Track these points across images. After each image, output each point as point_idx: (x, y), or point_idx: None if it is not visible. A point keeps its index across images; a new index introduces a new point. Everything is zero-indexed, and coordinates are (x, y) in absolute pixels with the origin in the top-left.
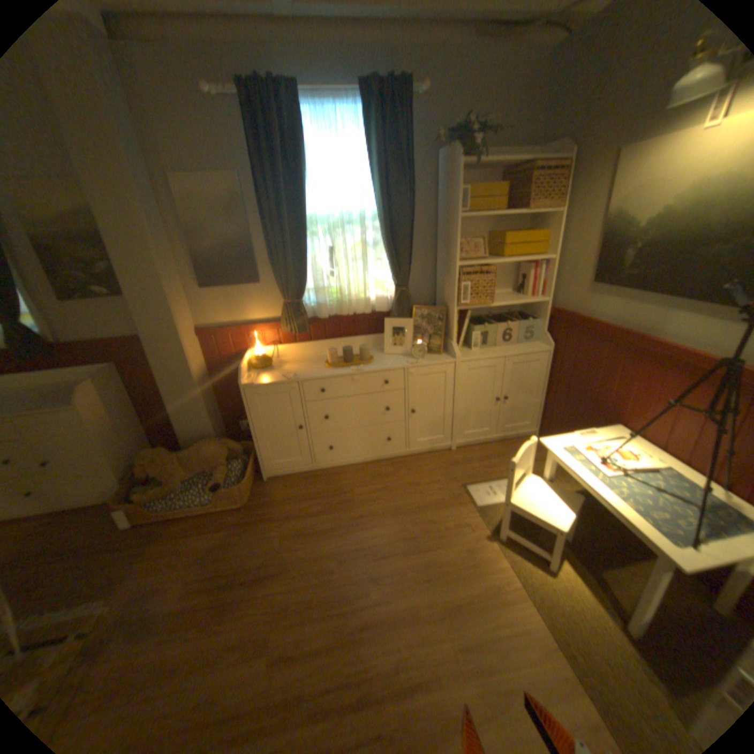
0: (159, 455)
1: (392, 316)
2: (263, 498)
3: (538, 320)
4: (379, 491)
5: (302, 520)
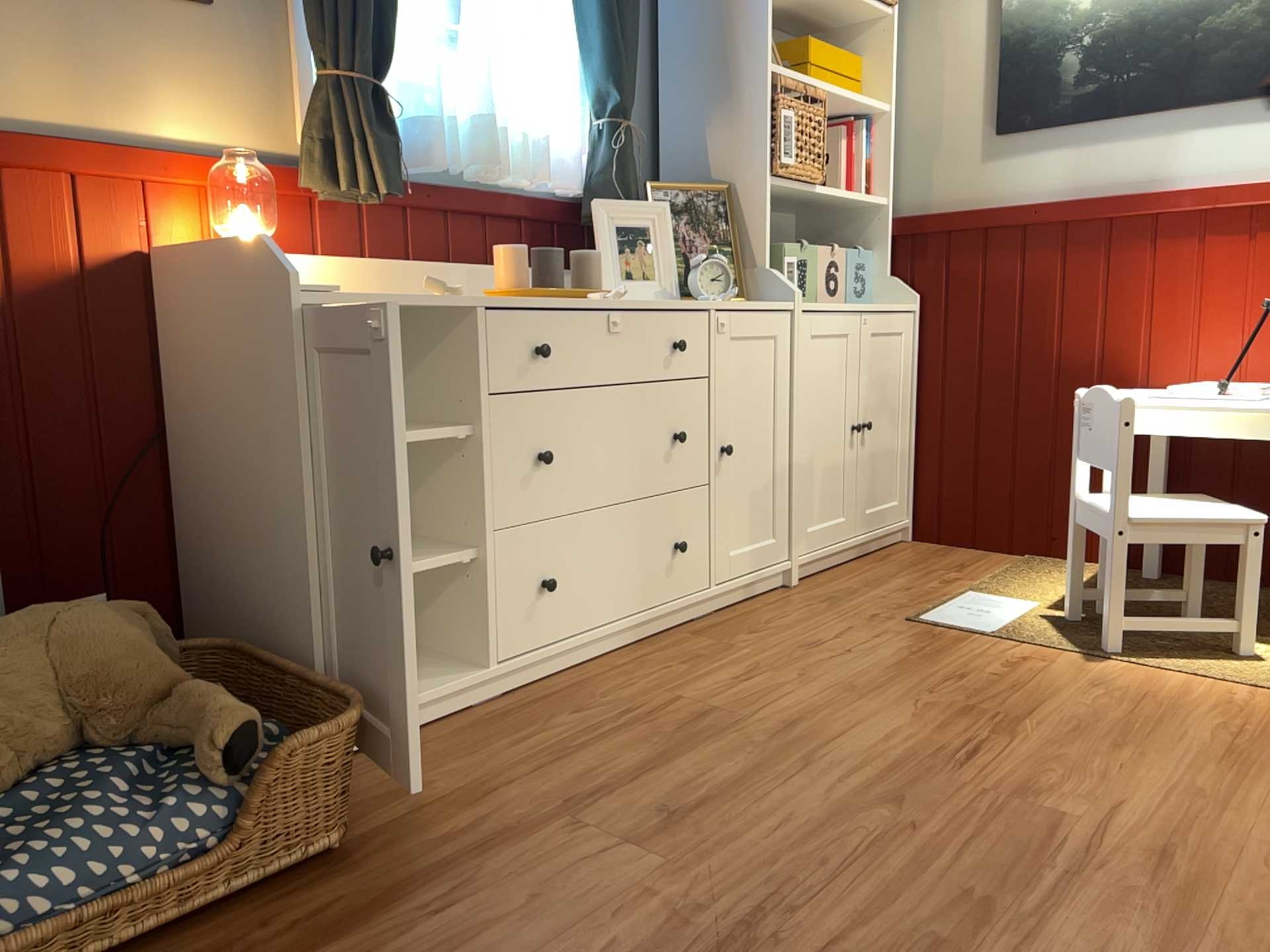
0: None
1: (601, 201)
2: (388, 804)
3: (864, 253)
4: (744, 676)
5: (625, 786)
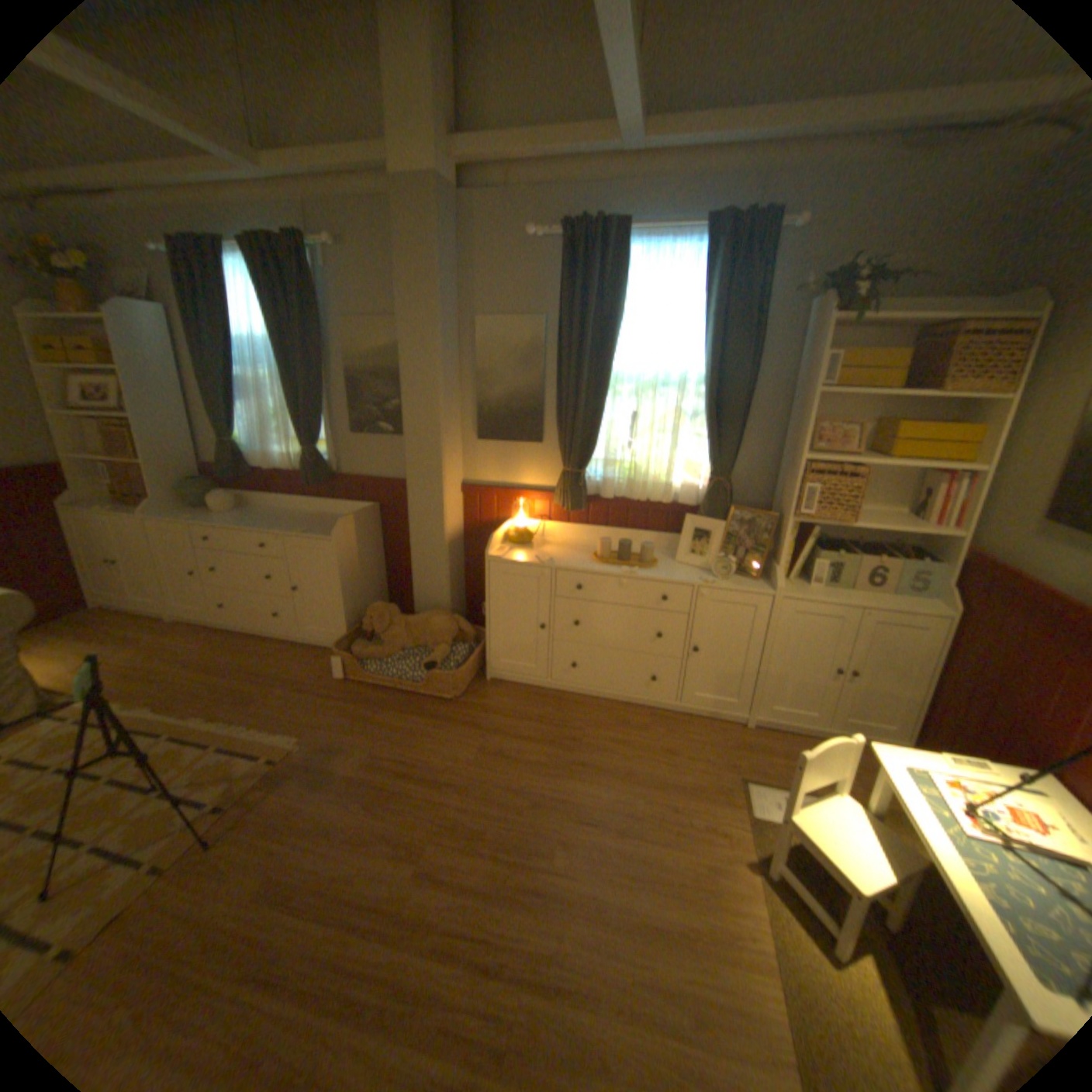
0: (390, 611)
1: (700, 513)
2: (479, 699)
3: (943, 564)
4: (619, 742)
5: (512, 739)
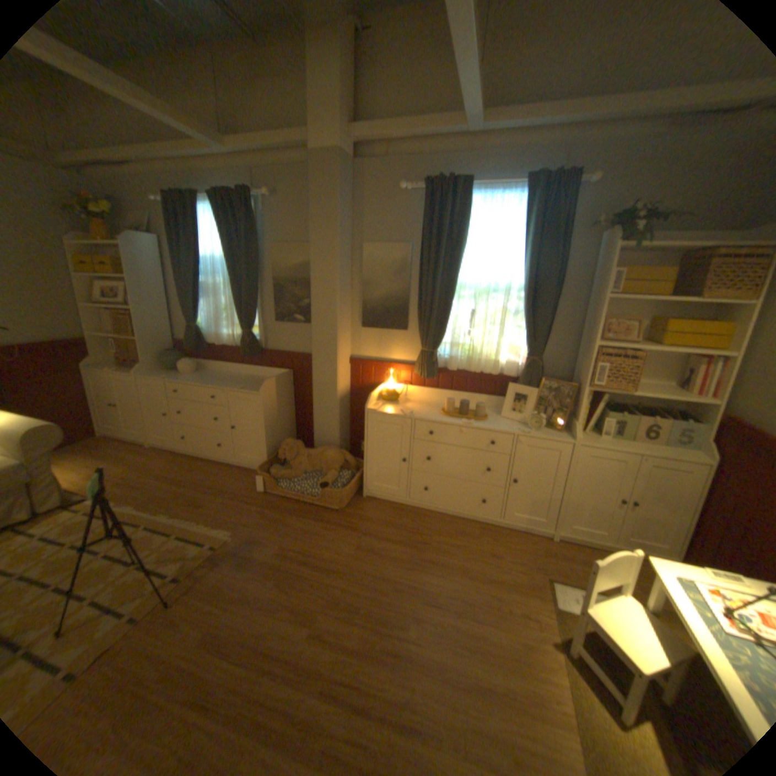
0: (297, 446)
1: (519, 382)
2: (357, 511)
3: (704, 424)
4: (457, 547)
5: (380, 541)
